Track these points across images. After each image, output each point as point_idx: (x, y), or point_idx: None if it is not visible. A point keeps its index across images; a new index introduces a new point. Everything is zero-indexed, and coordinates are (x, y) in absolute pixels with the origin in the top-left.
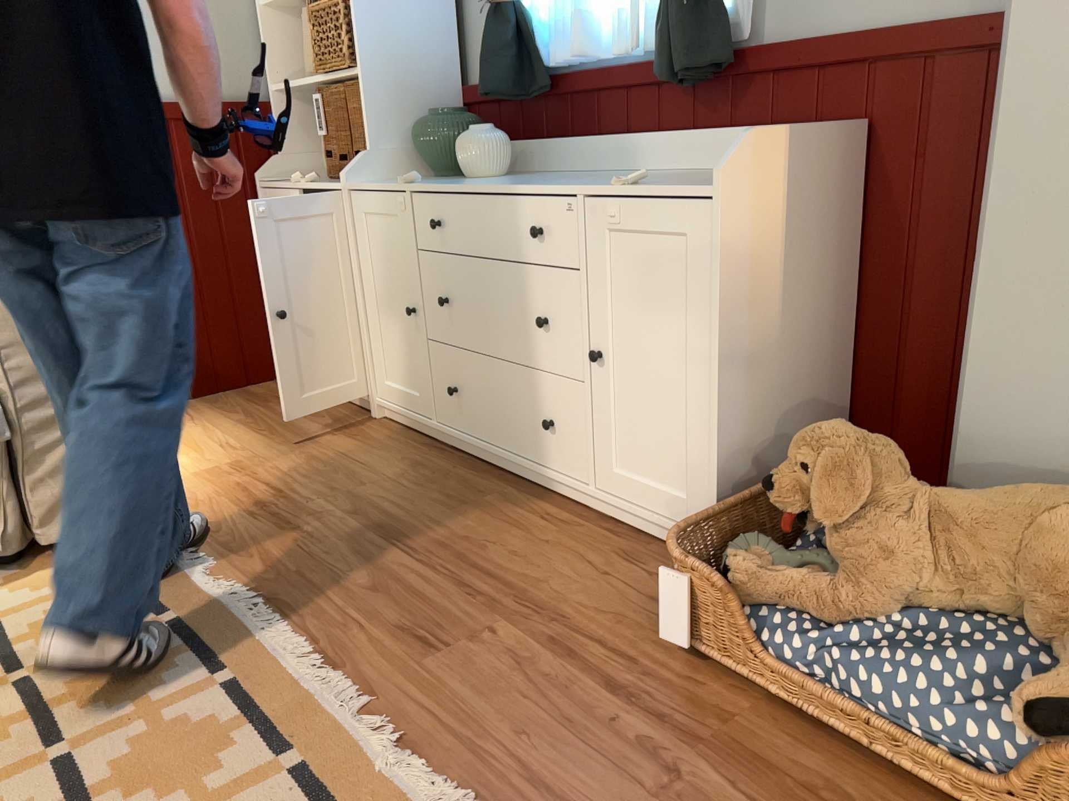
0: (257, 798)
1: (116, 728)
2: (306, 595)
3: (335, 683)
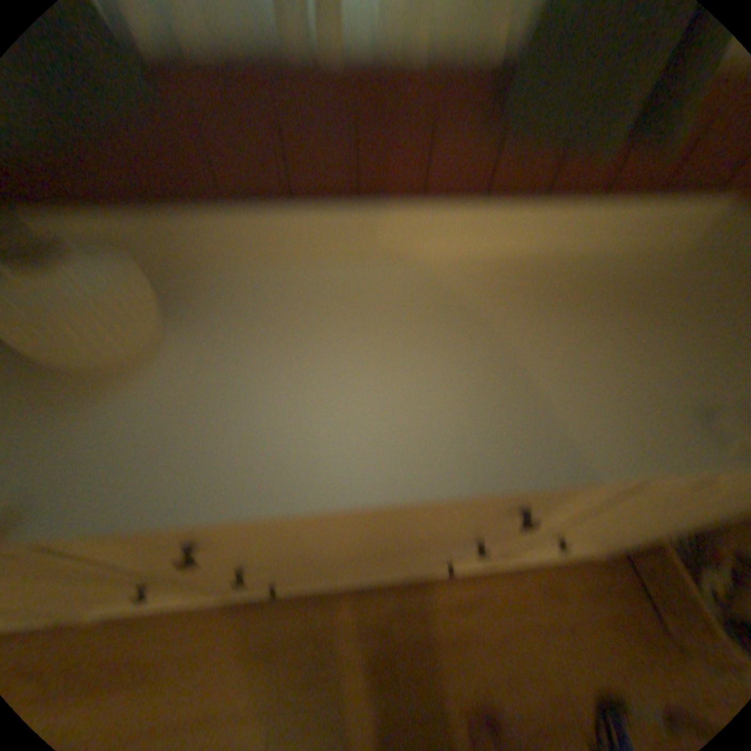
0: None
1: None
2: None
3: None
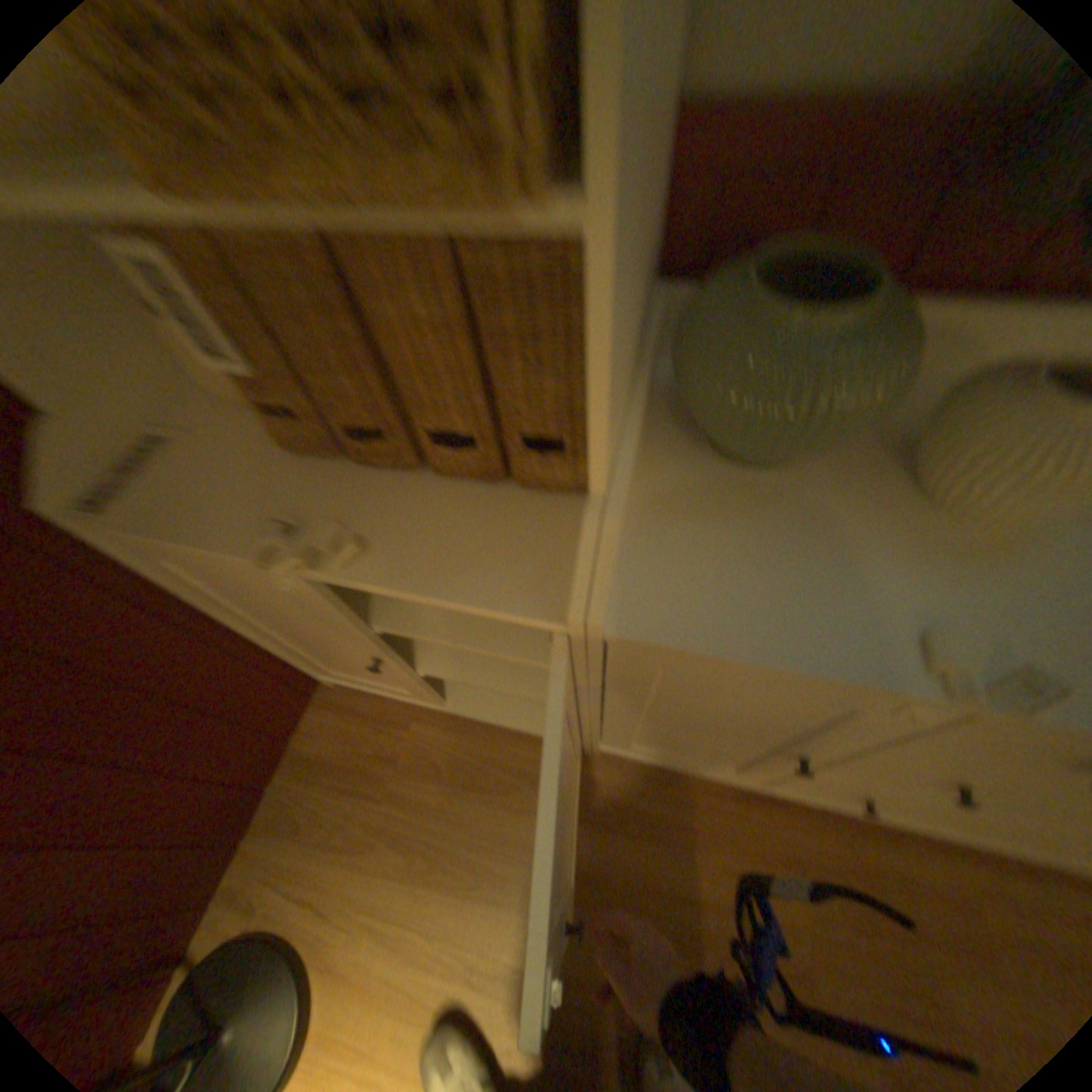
0: None
1: None
2: None
3: None
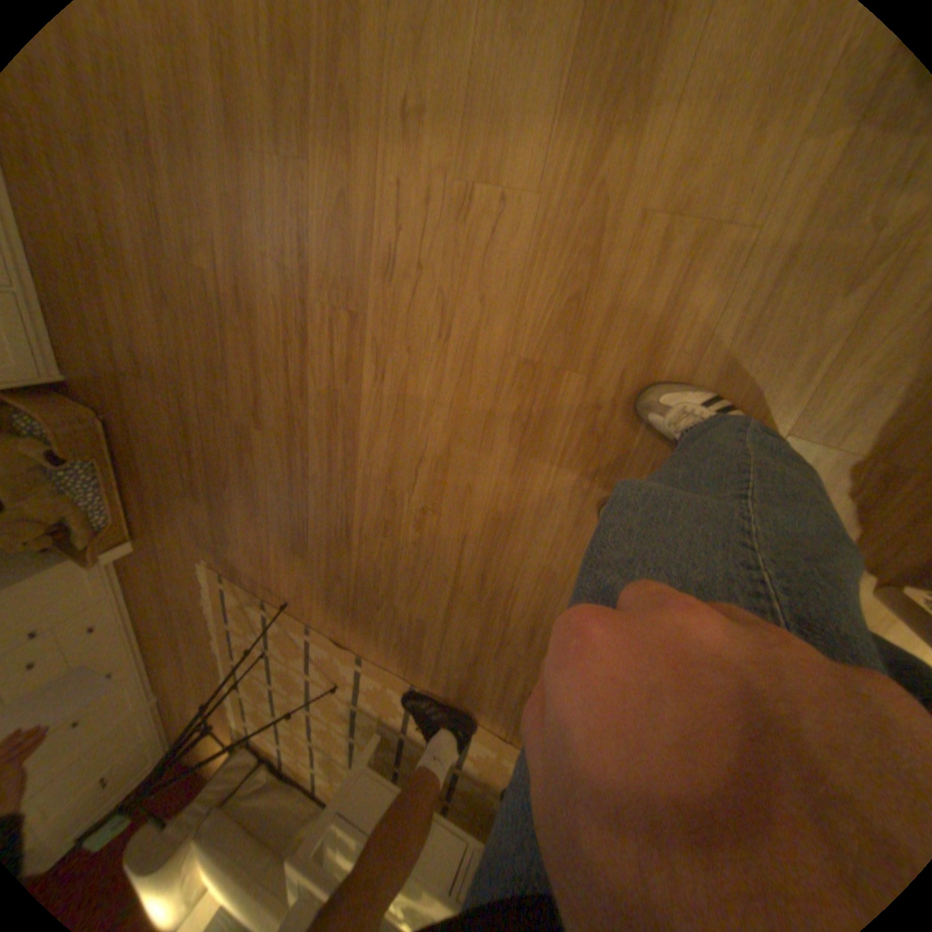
0: (228, 628)
1: (250, 678)
2: (199, 661)
3: (204, 631)
